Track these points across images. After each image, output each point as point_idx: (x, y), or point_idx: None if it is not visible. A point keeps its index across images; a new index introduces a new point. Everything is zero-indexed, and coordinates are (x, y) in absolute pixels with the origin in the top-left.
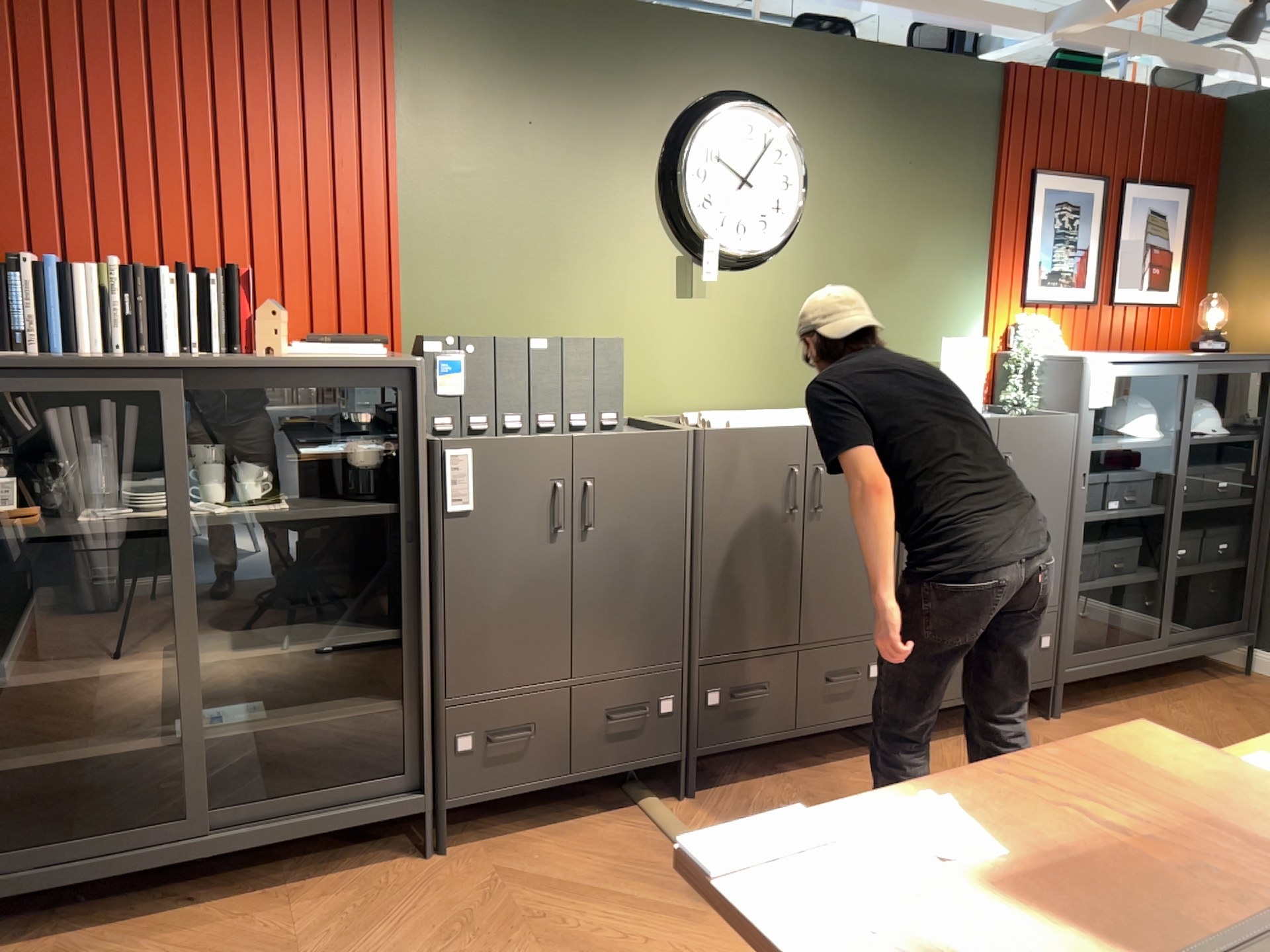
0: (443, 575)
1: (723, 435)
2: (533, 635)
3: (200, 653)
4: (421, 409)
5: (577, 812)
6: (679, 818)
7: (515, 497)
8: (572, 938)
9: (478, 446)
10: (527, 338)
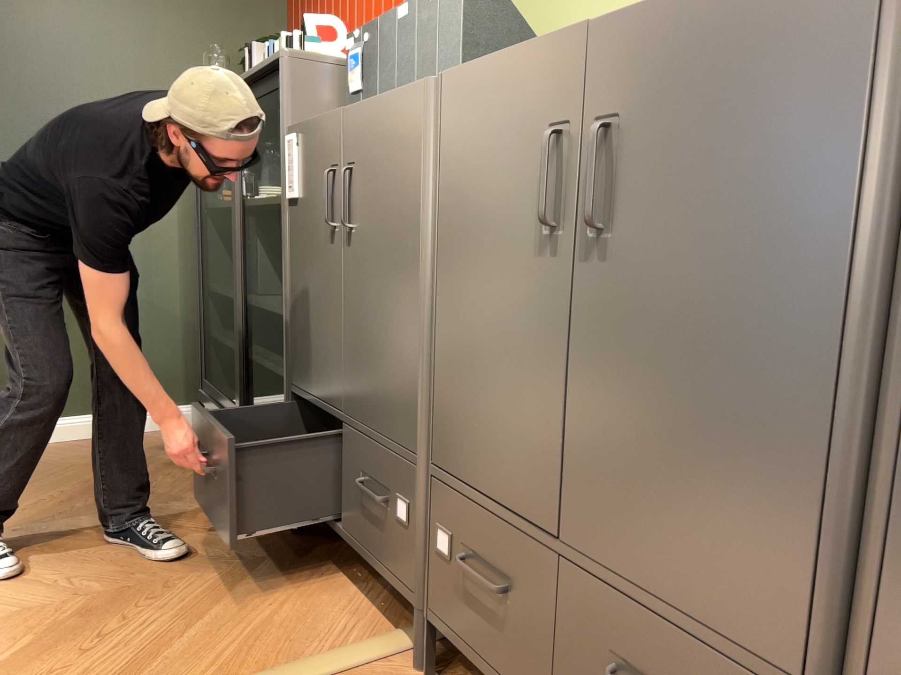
0: (289, 261)
1: (459, 80)
2: (323, 344)
3: (252, 298)
4: (284, 100)
5: (378, 593)
6: (363, 670)
7: (316, 186)
8: (123, 606)
9: (301, 132)
10: (396, 12)
